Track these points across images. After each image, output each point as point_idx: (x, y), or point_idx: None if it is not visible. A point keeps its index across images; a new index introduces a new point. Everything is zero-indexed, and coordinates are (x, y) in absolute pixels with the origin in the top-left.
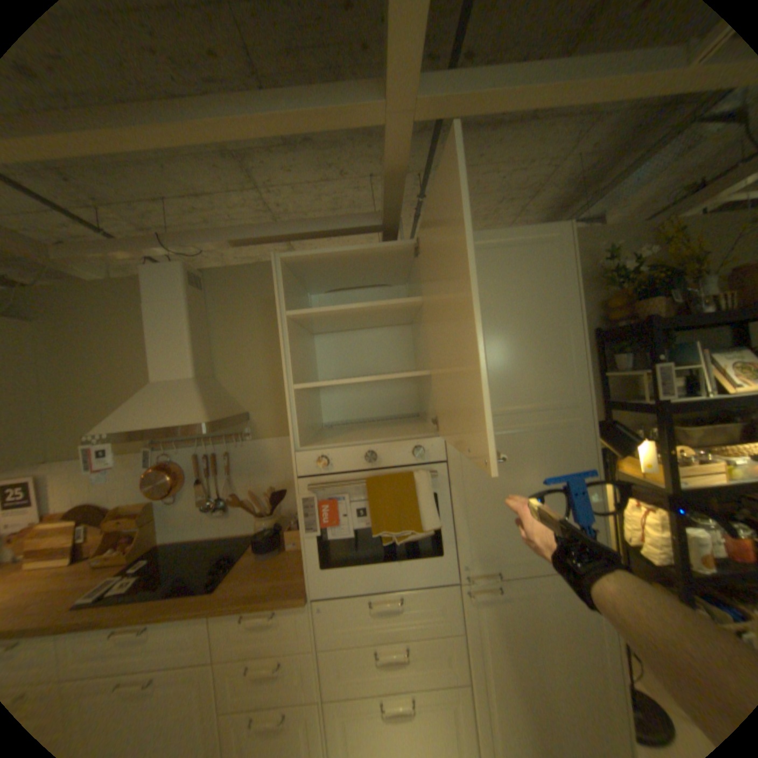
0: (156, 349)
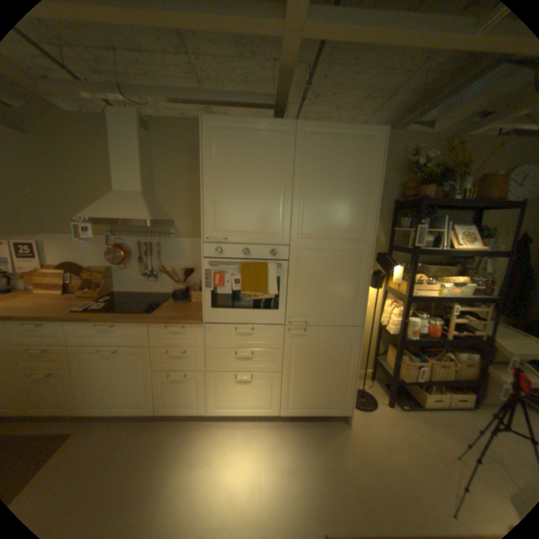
0: (117, 169)
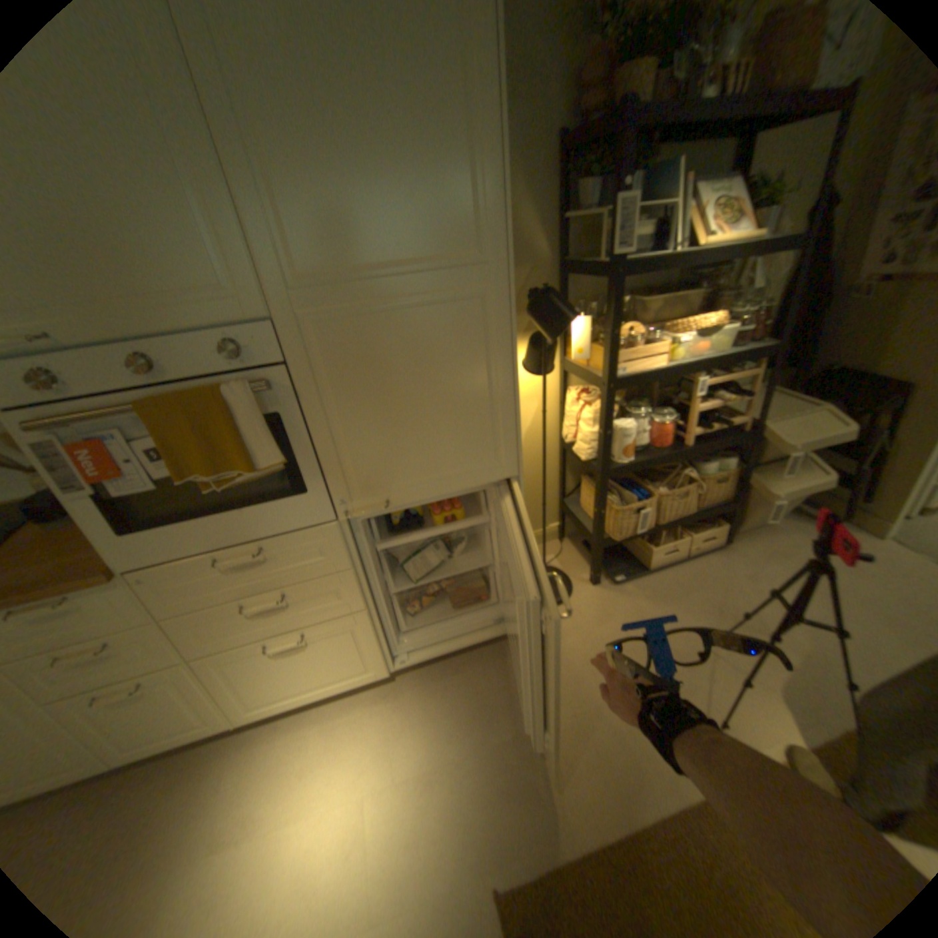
0: None
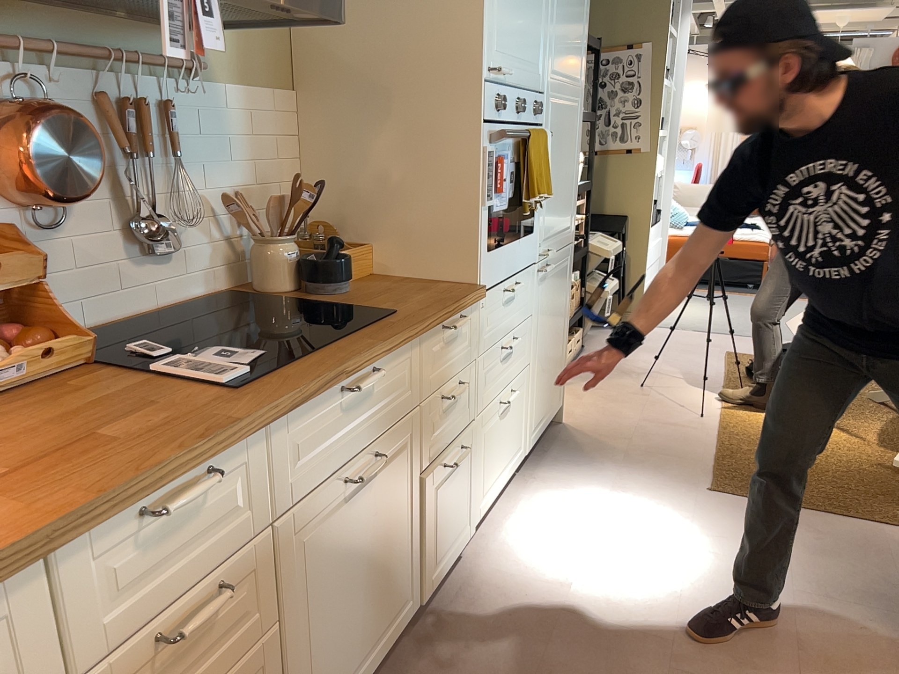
0: None
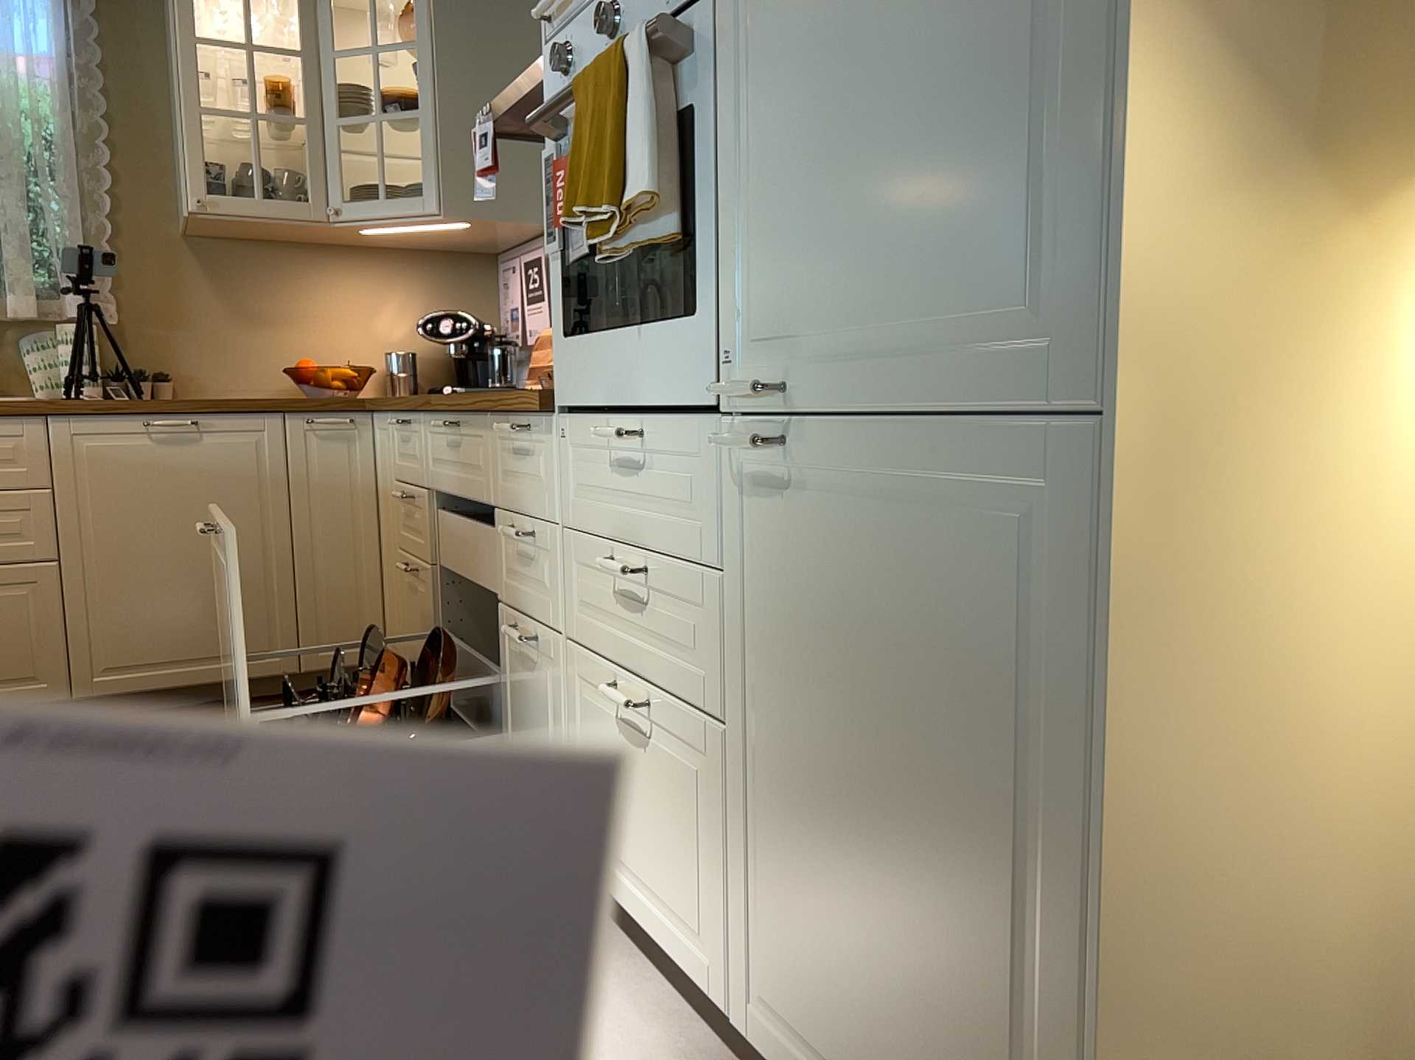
0: None
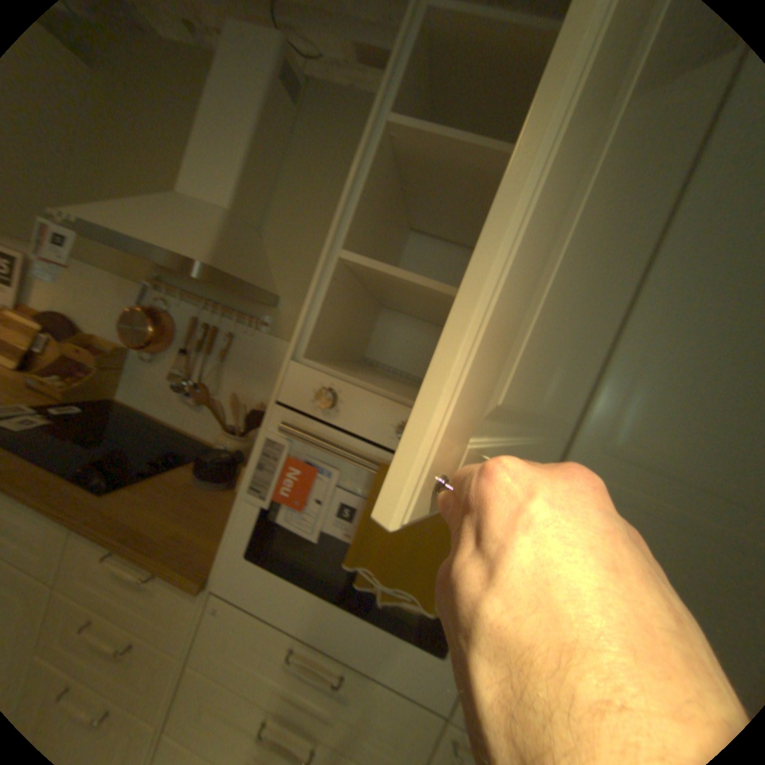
0: (201, 150)
